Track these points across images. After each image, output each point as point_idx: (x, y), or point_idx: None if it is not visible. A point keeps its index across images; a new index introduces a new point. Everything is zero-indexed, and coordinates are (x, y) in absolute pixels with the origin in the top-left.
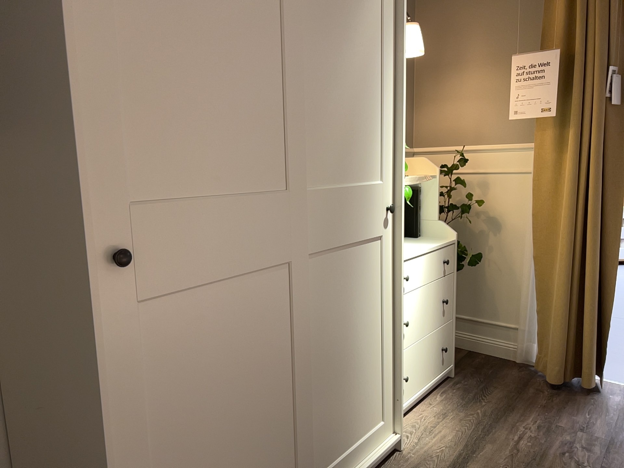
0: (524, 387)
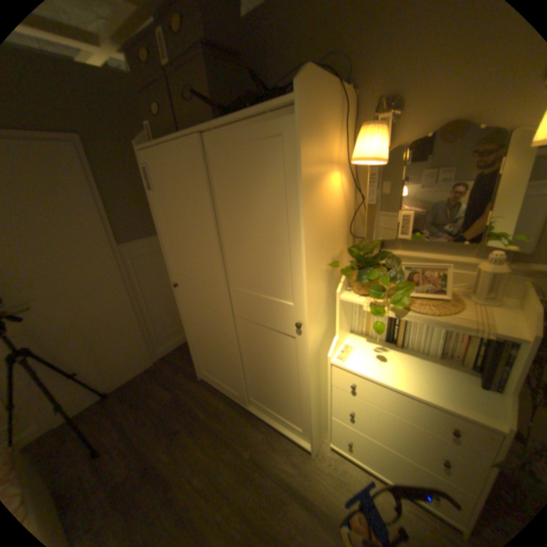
0: None
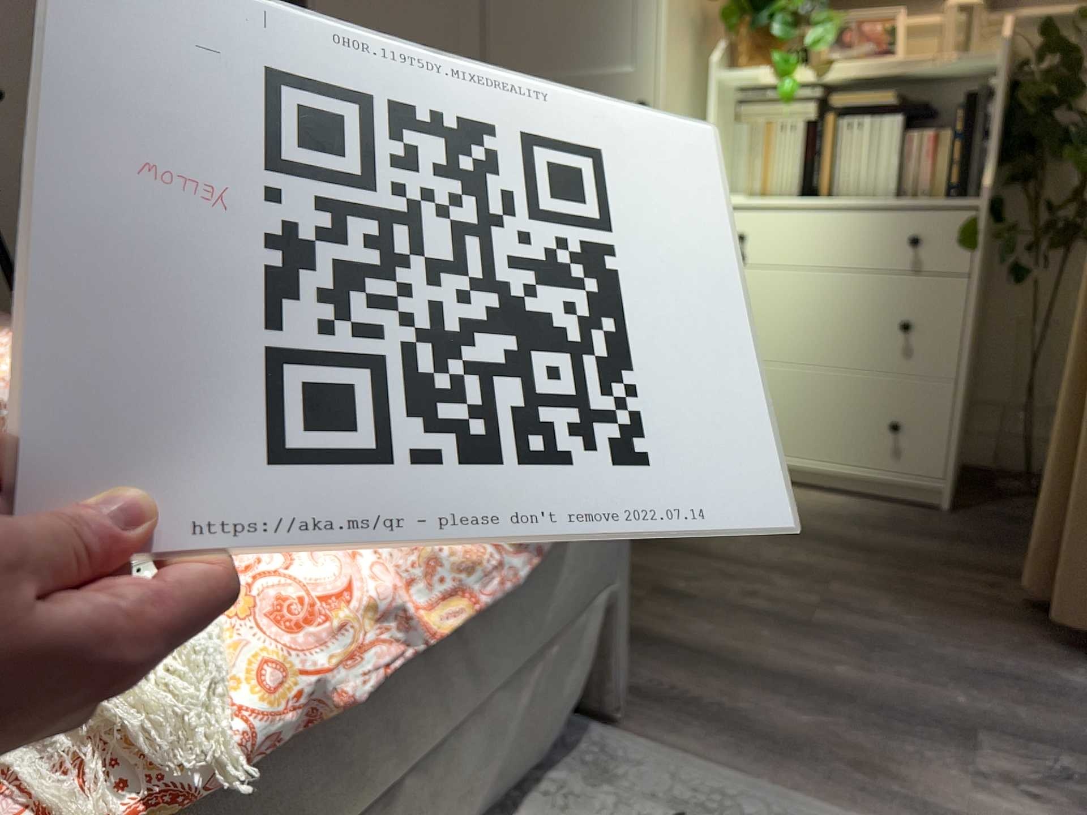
0: (1001, 578)
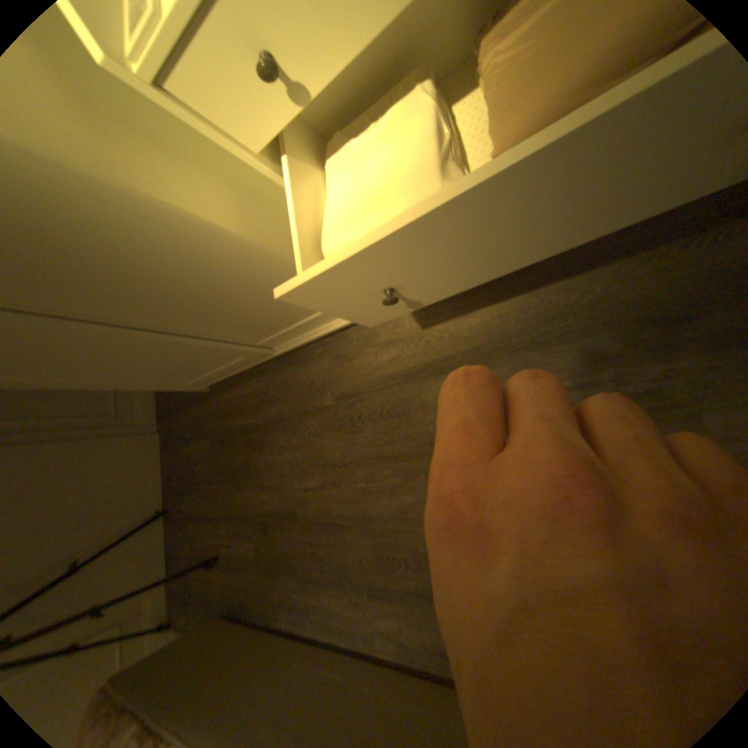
0: None
